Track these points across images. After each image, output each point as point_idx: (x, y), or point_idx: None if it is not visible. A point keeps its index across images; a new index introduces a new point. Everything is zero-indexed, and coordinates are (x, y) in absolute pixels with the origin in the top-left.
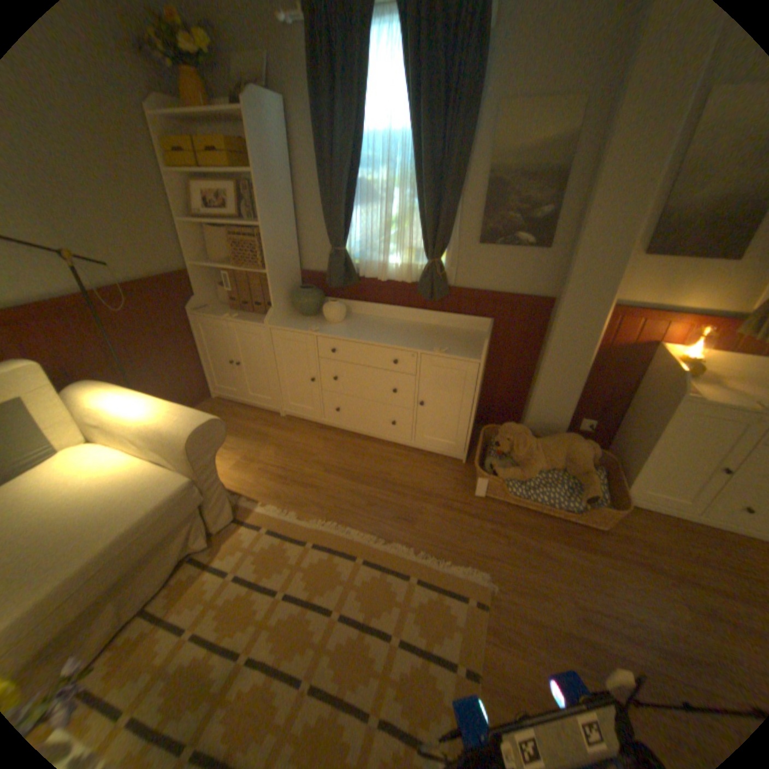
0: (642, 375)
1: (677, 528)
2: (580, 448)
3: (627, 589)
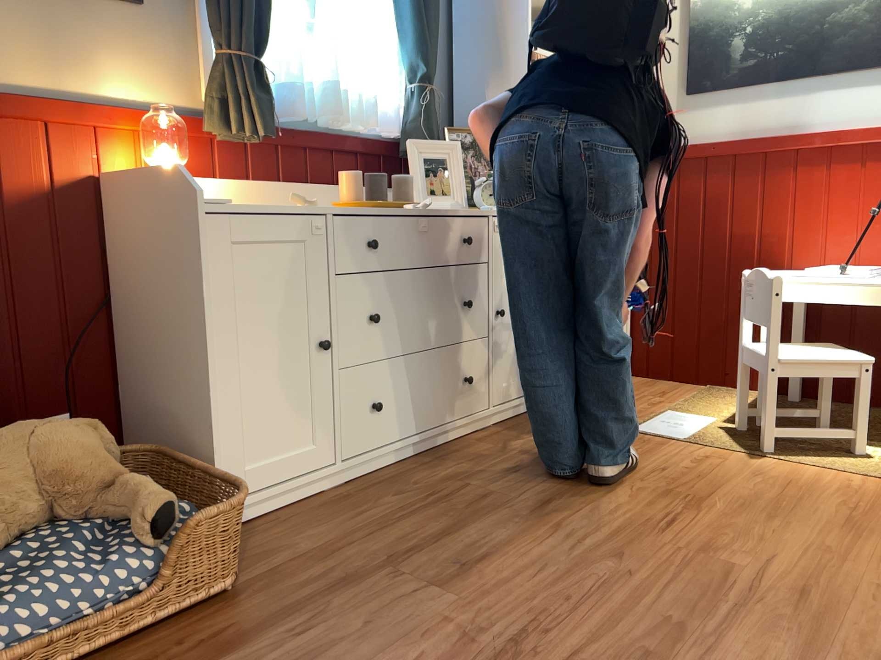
0: (104, 259)
1: (323, 507)
2: (61, 431)
3: (347, 642)
